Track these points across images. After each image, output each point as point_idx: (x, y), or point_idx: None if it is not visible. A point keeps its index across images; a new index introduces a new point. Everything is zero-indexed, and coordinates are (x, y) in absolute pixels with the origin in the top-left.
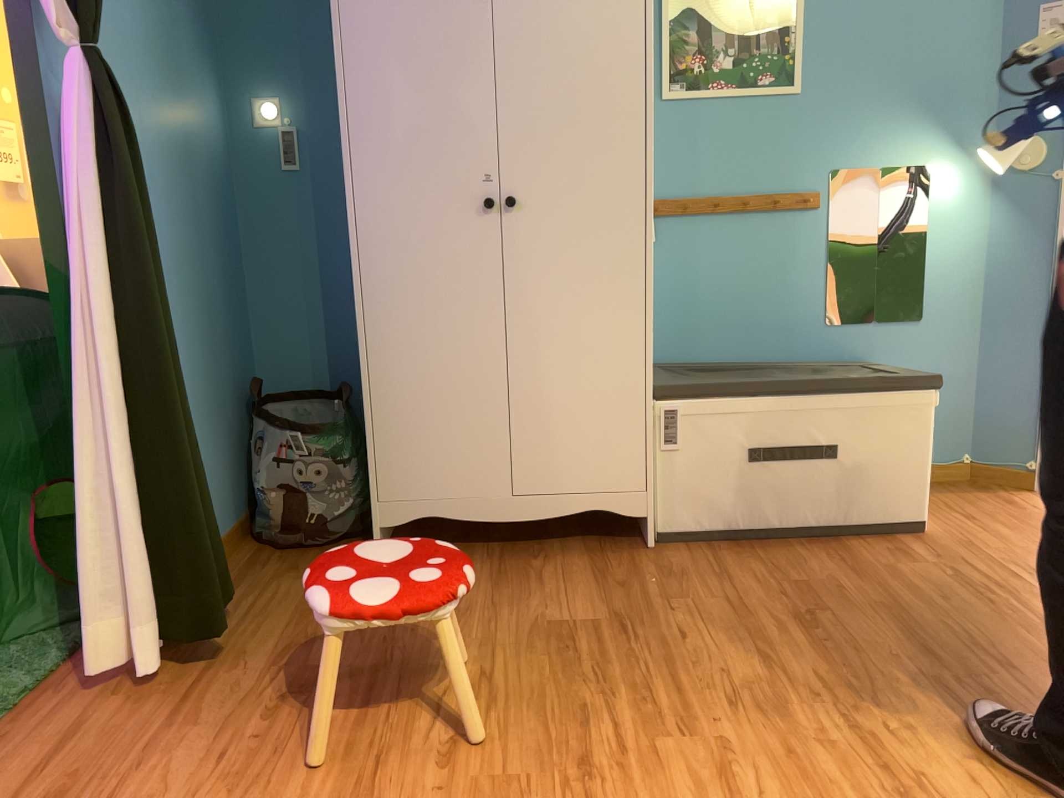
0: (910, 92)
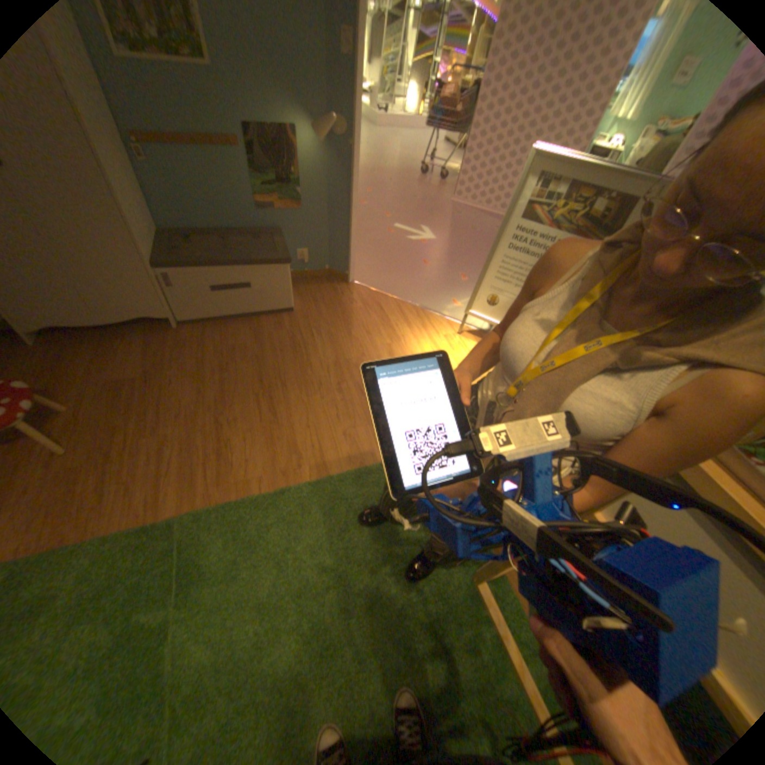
0: (277, 73)
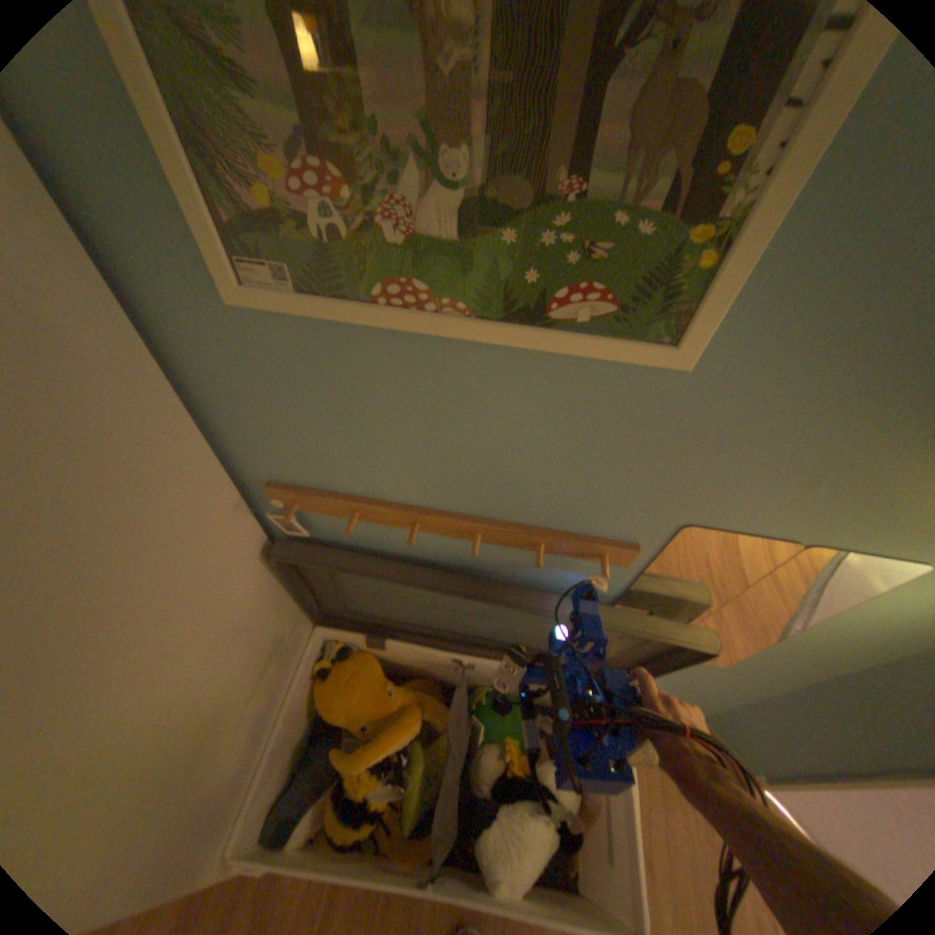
0: None
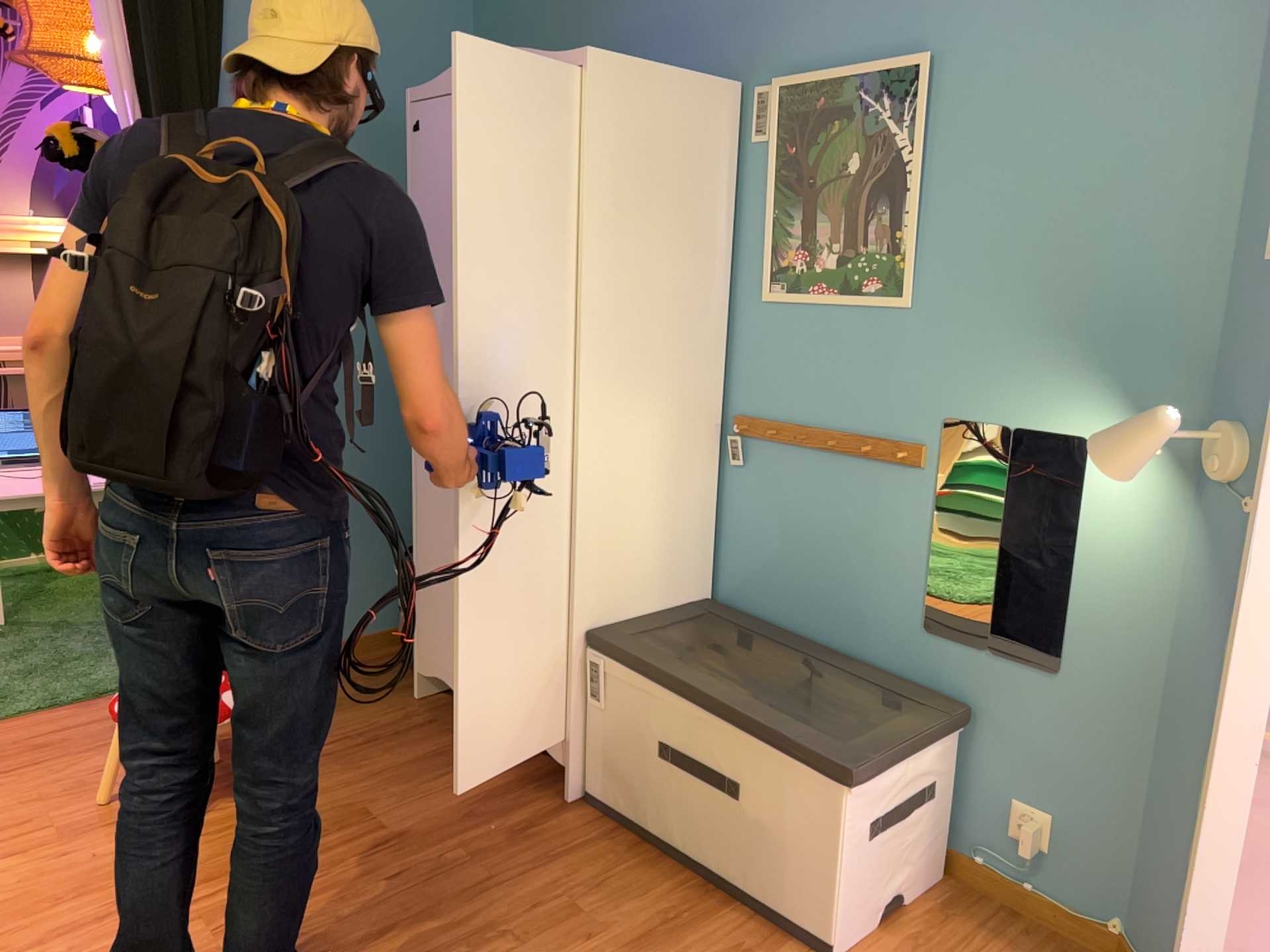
0: (1065, 320)
